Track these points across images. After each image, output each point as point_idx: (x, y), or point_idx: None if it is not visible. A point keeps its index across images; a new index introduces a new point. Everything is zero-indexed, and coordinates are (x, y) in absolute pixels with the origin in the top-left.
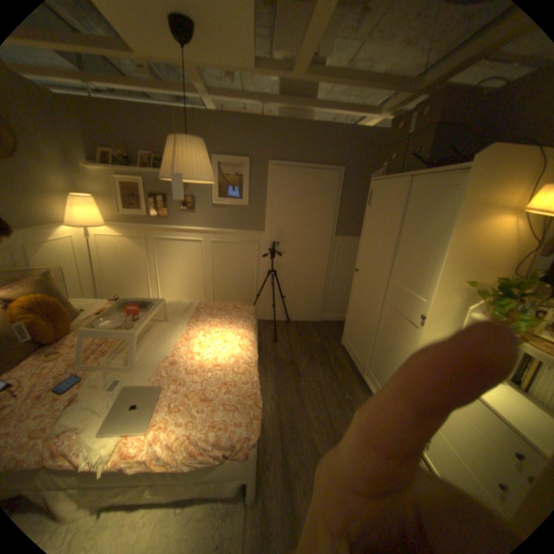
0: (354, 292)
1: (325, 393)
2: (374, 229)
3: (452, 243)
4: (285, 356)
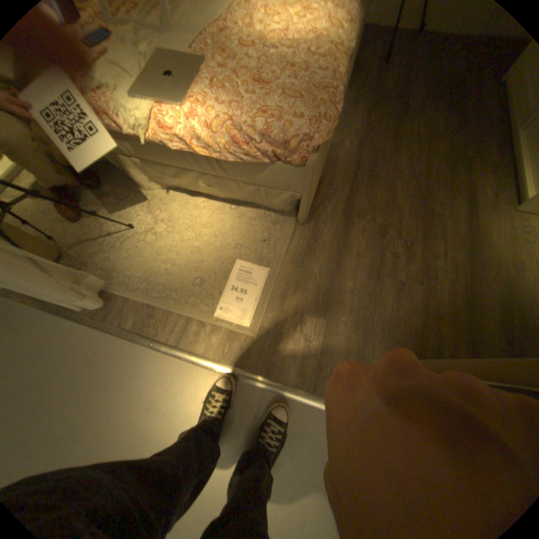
0: None
1: (434, 141)
2: None
3: None
4: (393, 83)
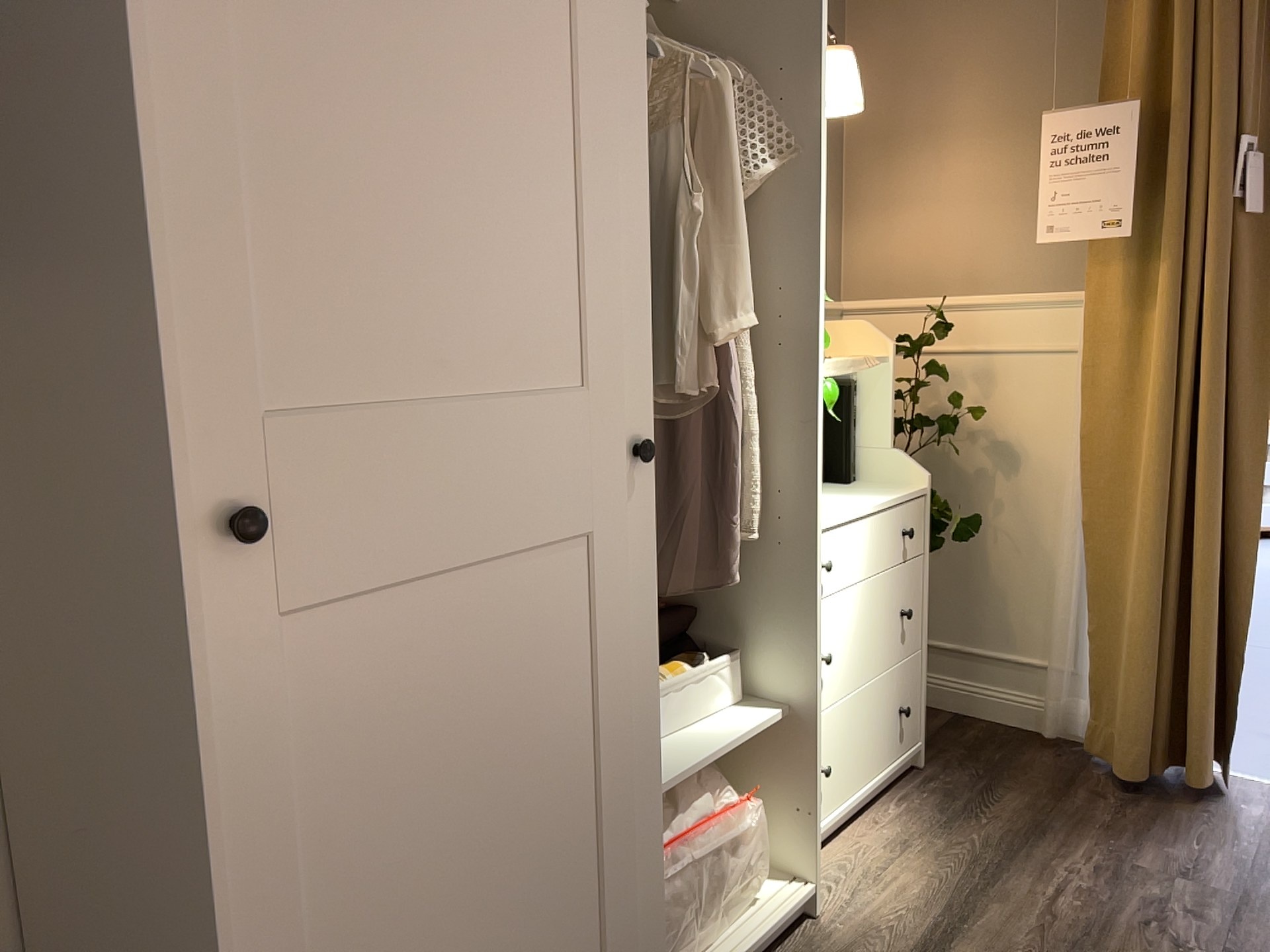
0: (272, 753)
1: None
2: (363, 39)
3: (821, 135)
4: None
